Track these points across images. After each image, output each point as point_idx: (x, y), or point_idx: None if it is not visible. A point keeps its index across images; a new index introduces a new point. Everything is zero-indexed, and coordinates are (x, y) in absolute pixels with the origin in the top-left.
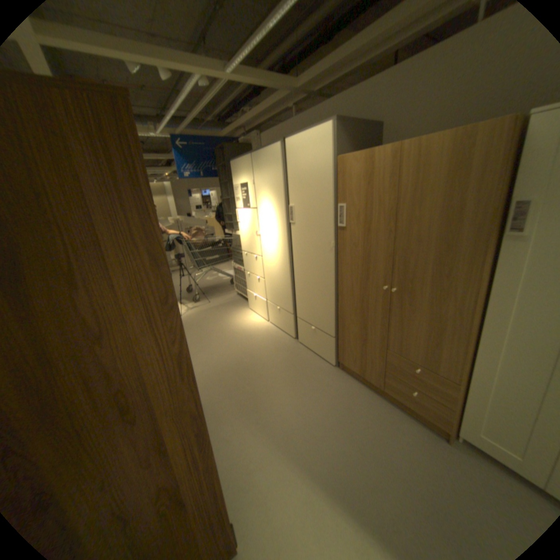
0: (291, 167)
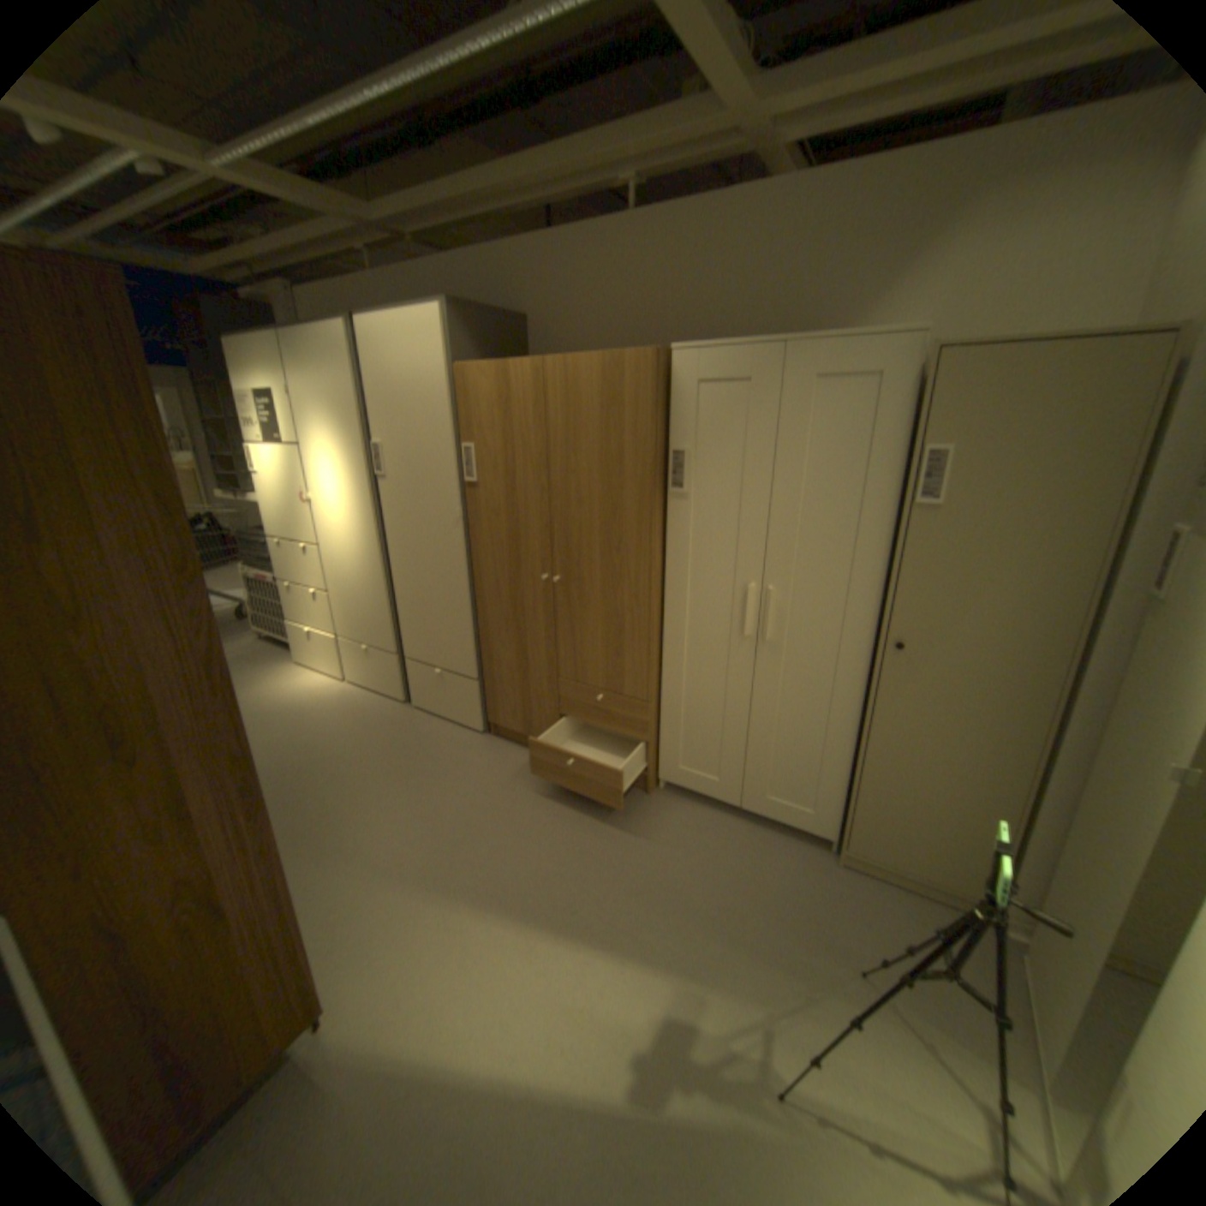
0: (370, 369)
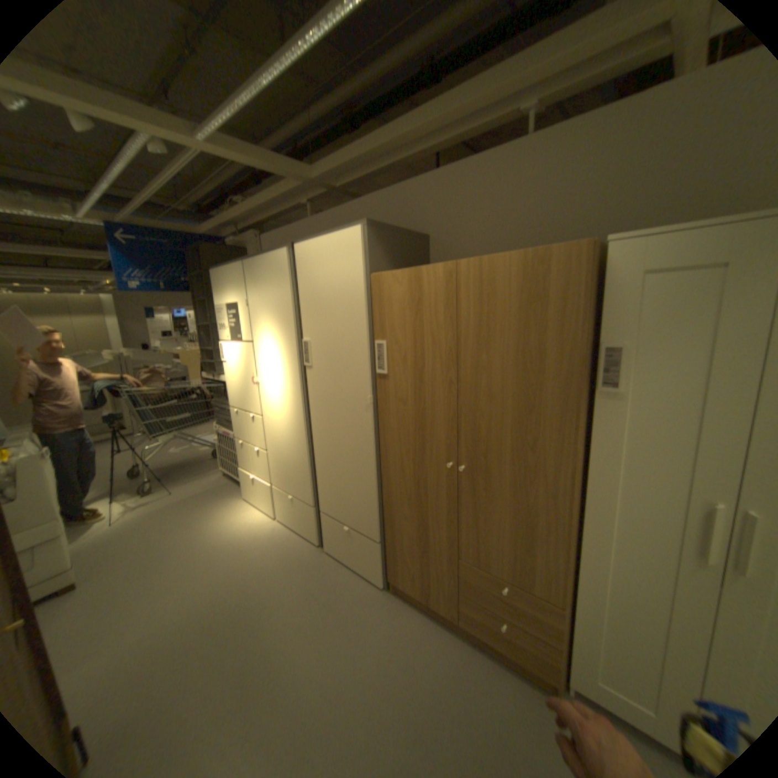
0: (305, 284)
